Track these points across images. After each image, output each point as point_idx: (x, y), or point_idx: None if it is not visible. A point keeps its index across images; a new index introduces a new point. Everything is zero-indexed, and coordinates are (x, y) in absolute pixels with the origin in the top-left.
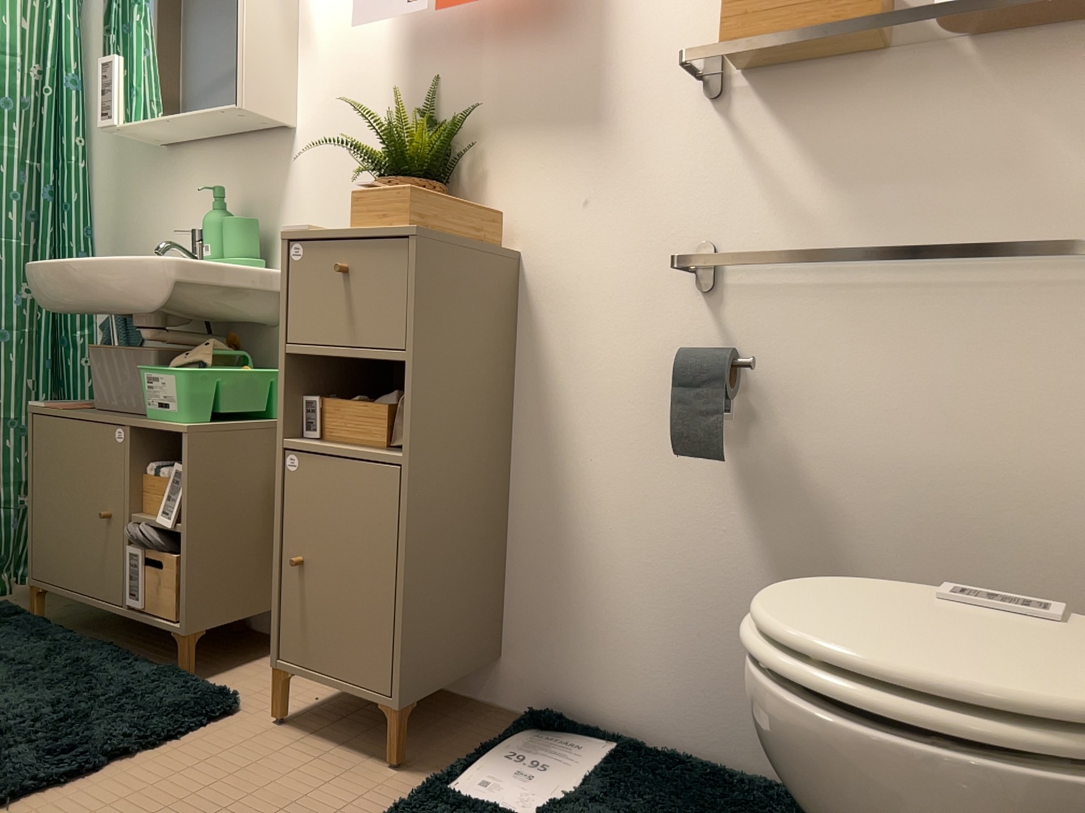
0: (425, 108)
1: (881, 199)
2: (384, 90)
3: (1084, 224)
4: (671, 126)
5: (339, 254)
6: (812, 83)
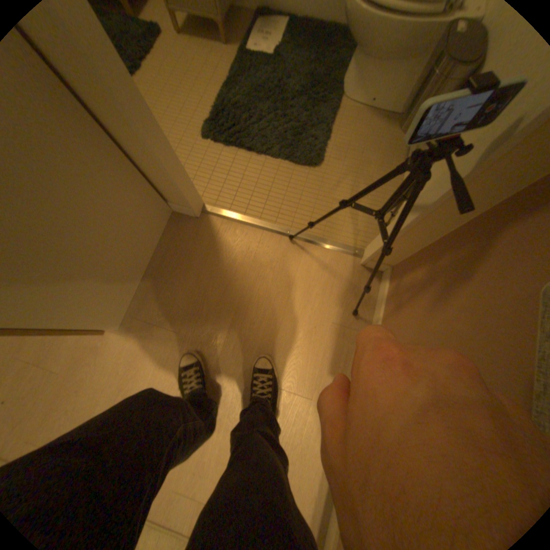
0: None
1: None
2: None
3: None
4: None
5: None
6: None
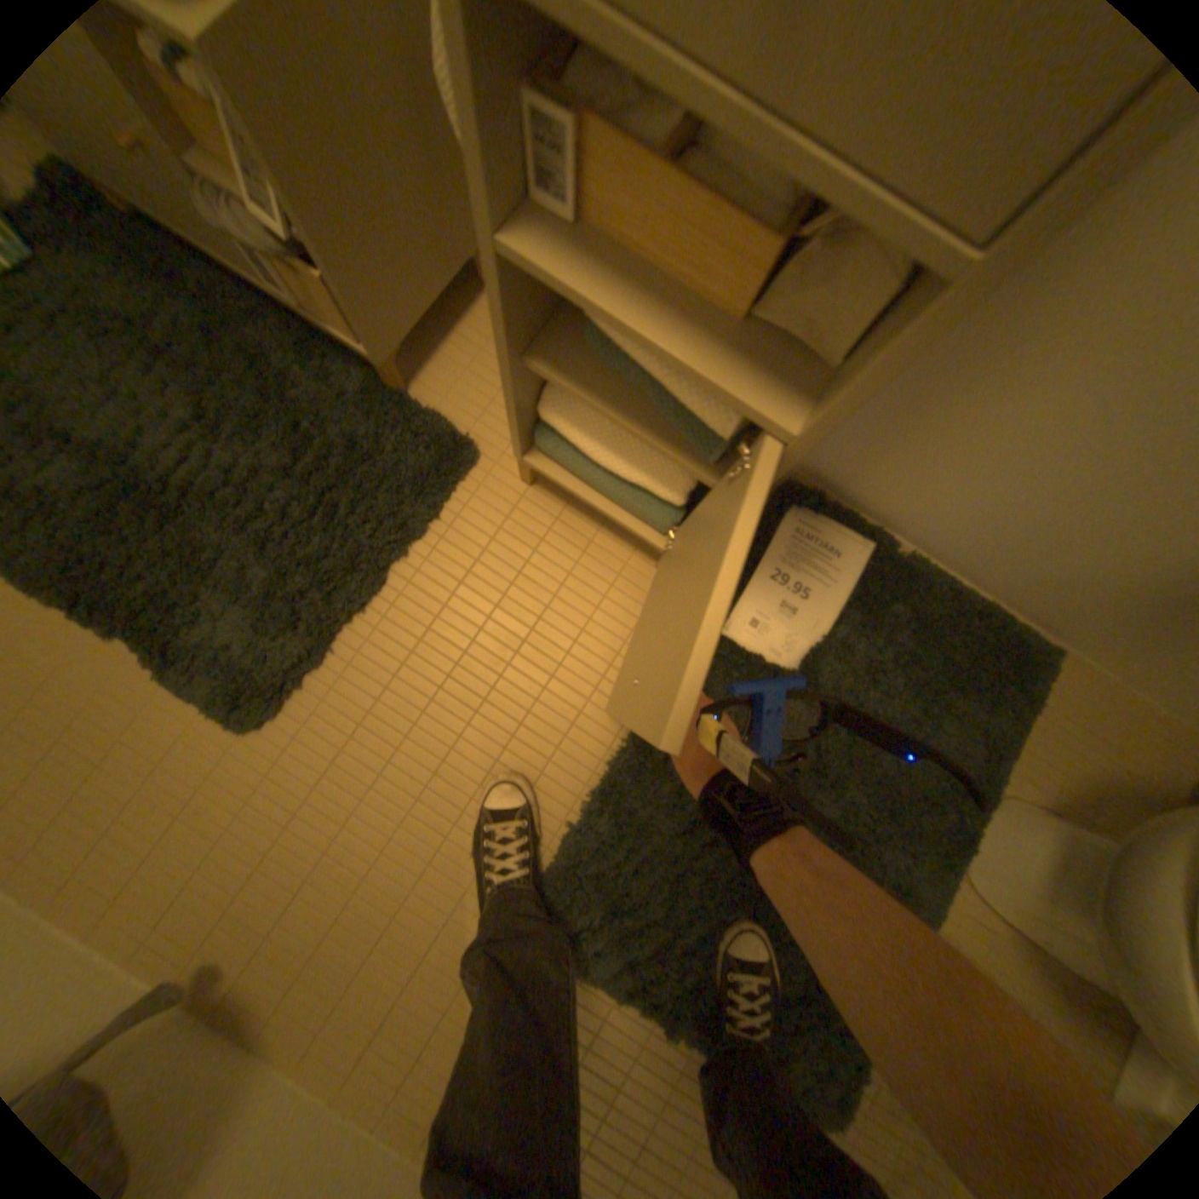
0: None
1: None
2: None
3: None
4: None
5: None
6: None
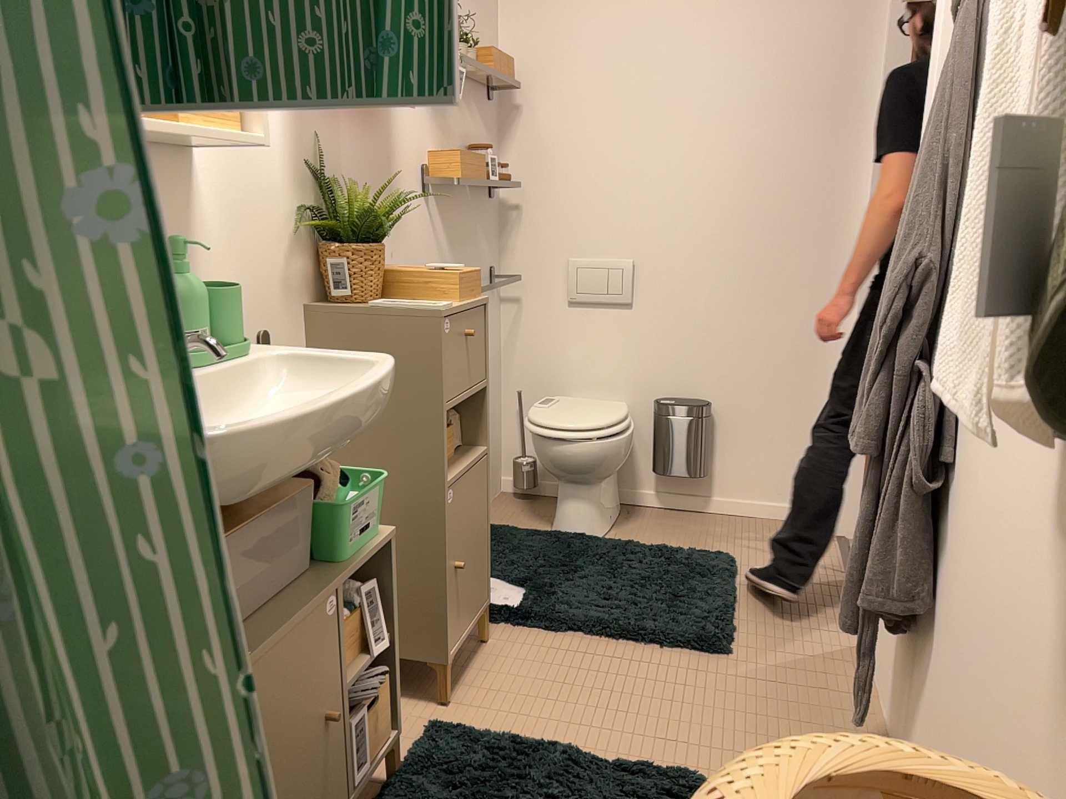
0: (313, 163)
1: (460, 257)
2: (282, 134)
3: (485, 267)
4: (416, 211)
5: (465, 322)
6: (446, 197)
